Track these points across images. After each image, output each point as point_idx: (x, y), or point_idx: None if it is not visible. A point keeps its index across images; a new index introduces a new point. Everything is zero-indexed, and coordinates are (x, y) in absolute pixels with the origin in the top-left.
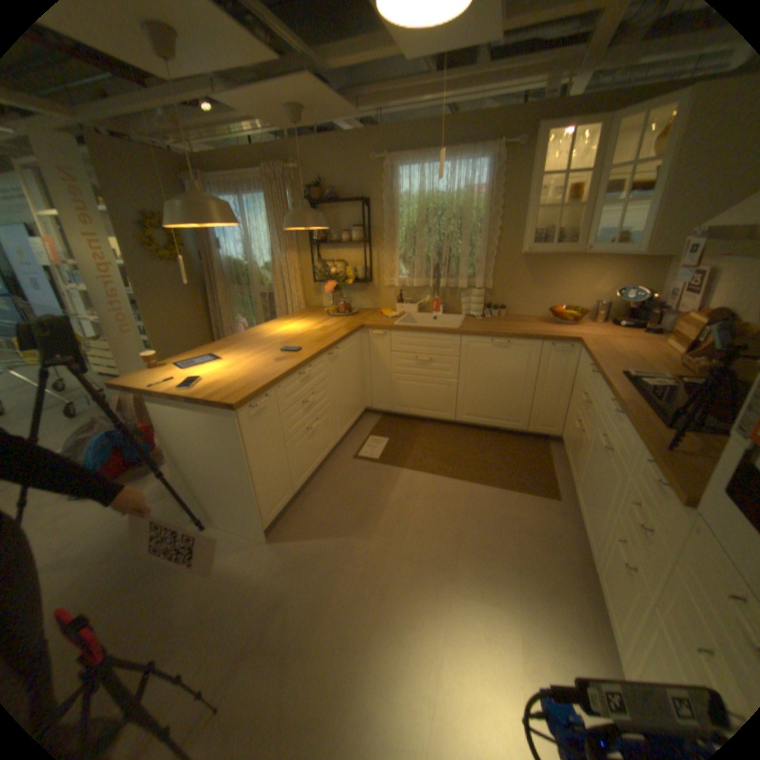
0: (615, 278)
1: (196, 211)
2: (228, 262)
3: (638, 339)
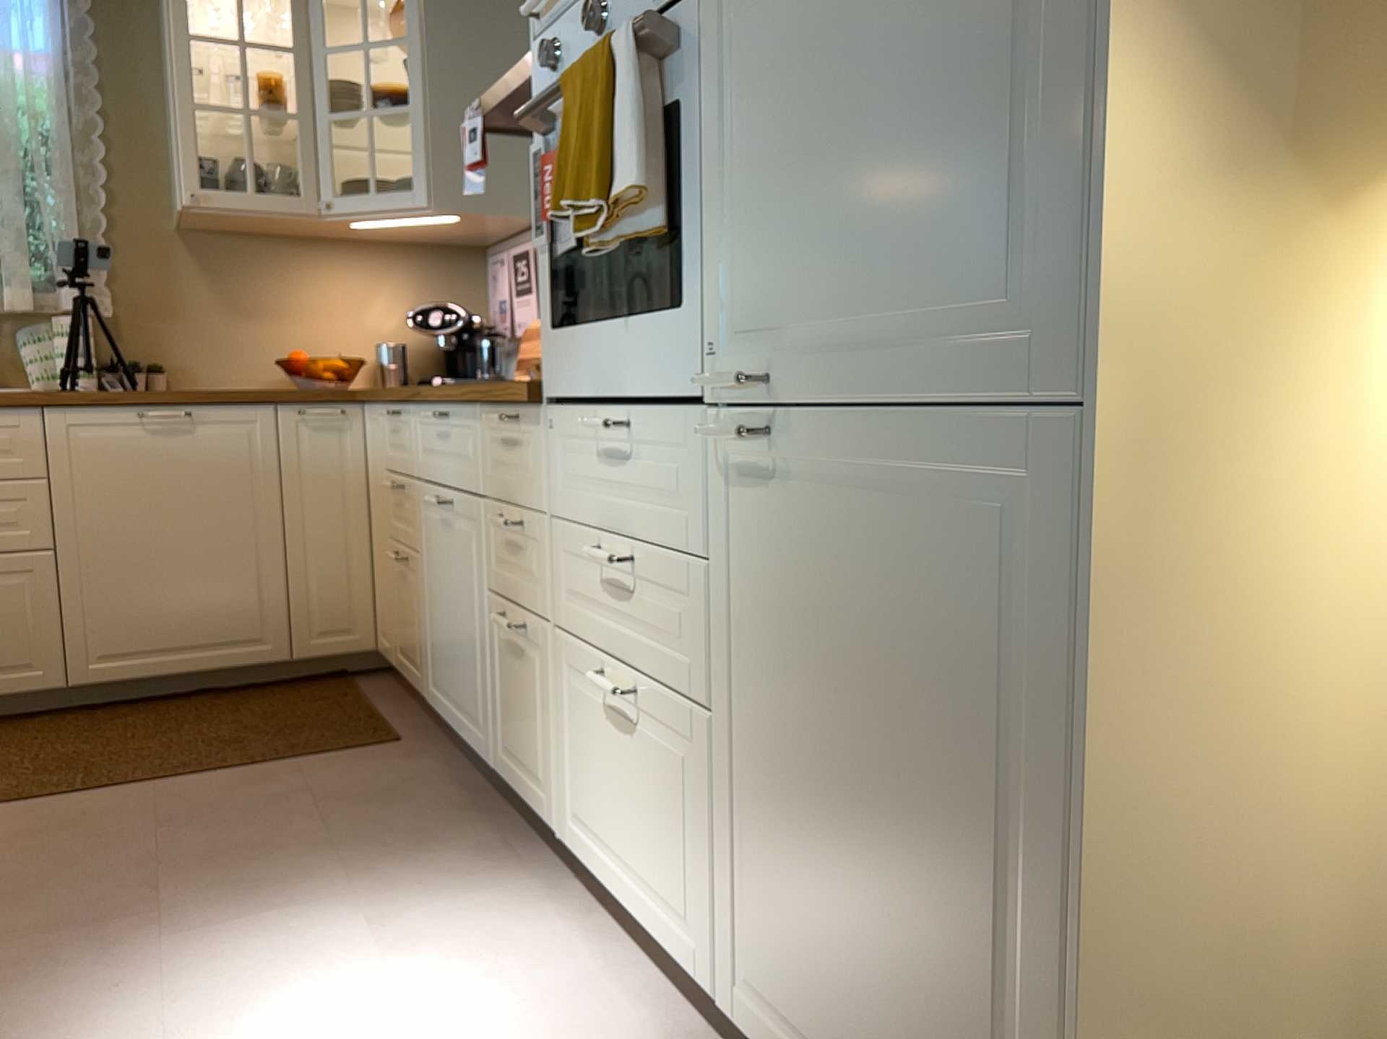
0: (397, 296)
1: None
2: None
3: None
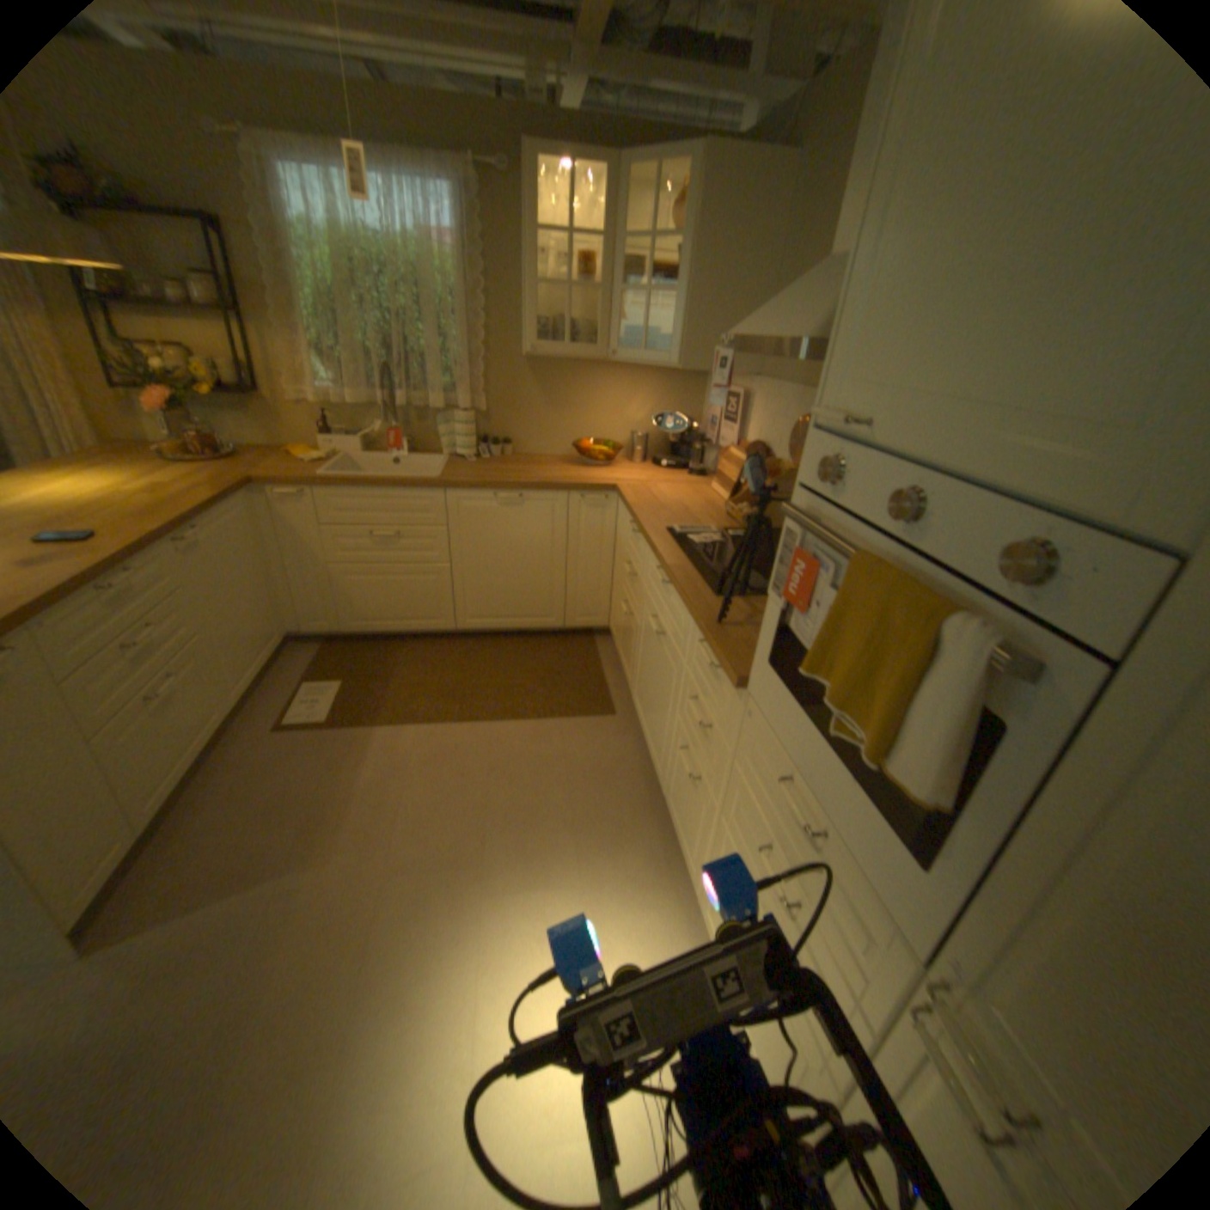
0: (648, 401)
1: None
2: None
3: (681, 485)
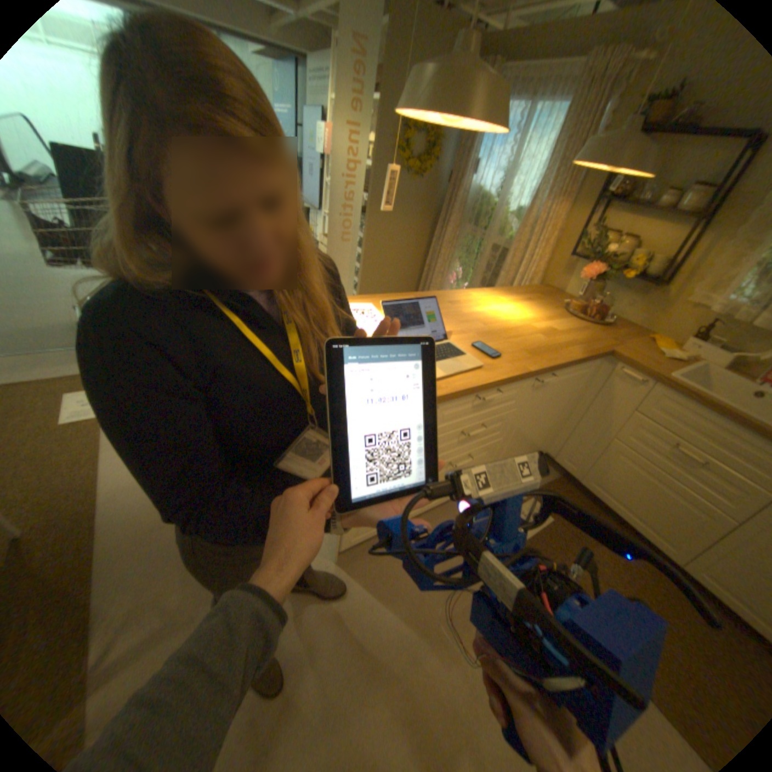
0: None
1: (458, 95)
2: (477, 193)
3: None
